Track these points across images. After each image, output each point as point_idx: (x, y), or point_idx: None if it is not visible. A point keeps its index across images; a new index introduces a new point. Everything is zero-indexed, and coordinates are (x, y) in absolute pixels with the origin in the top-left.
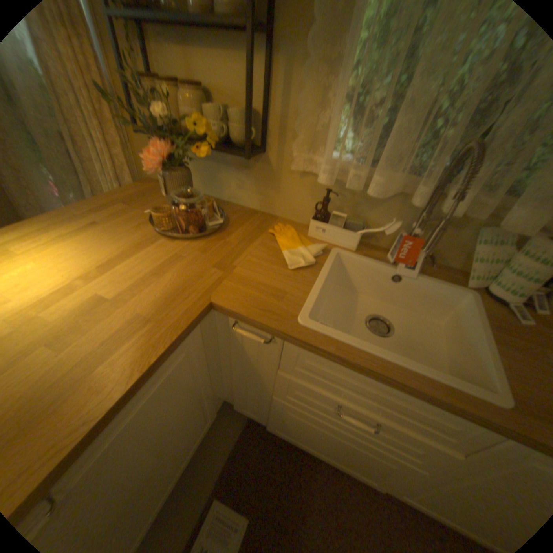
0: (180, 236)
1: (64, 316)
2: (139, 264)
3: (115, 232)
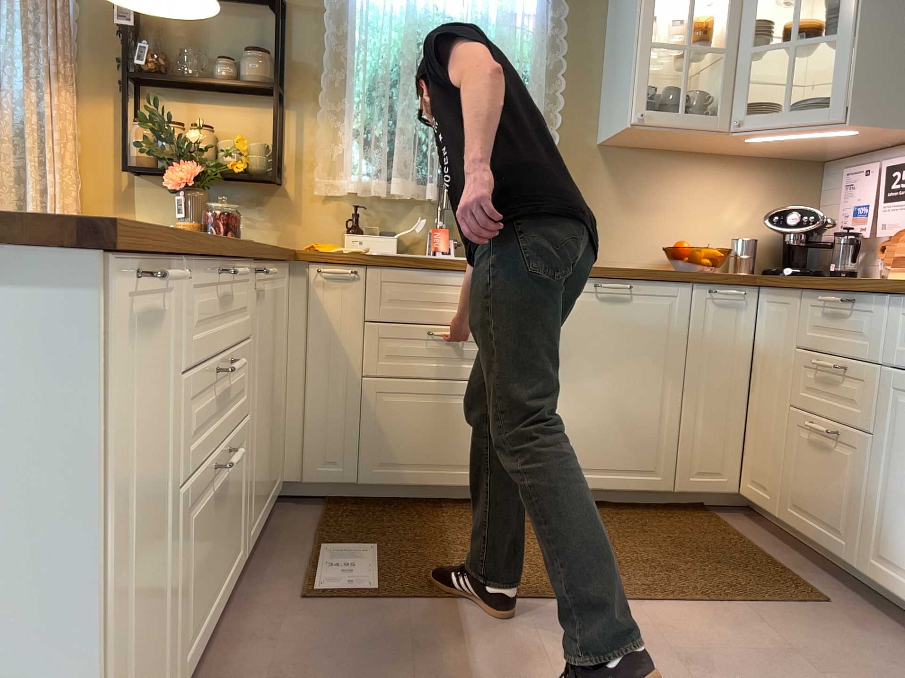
0: None
1: None
2: None
3: None
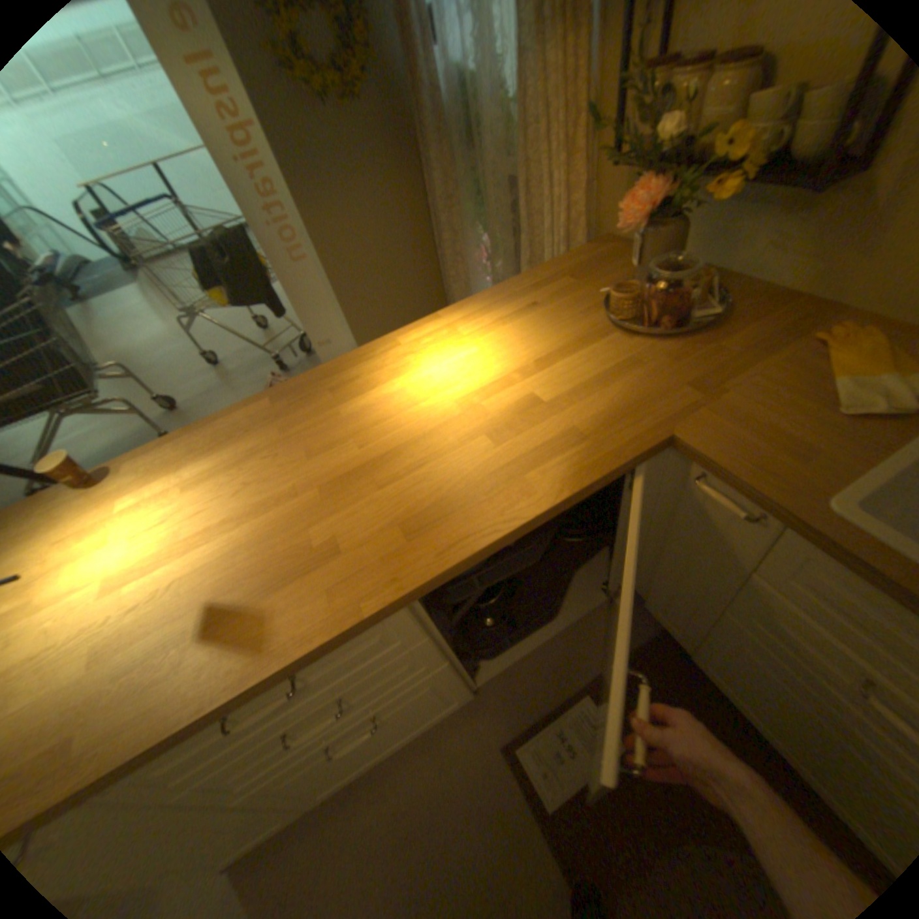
0: (643, 333)
1: (502, 411)
2: (582, 366)
3: (557, 319)
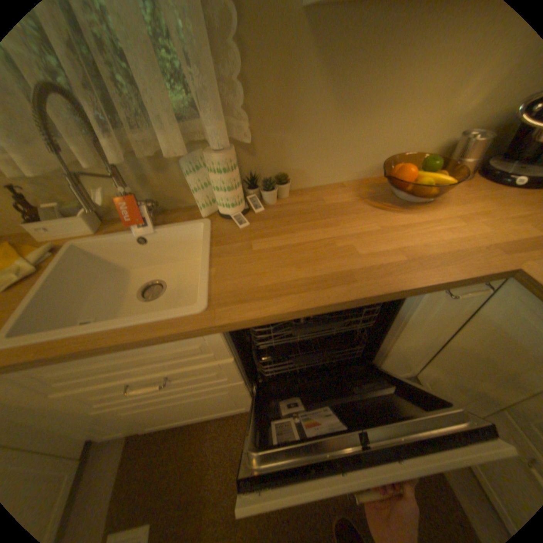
0: None
1: None
2: None
3: None
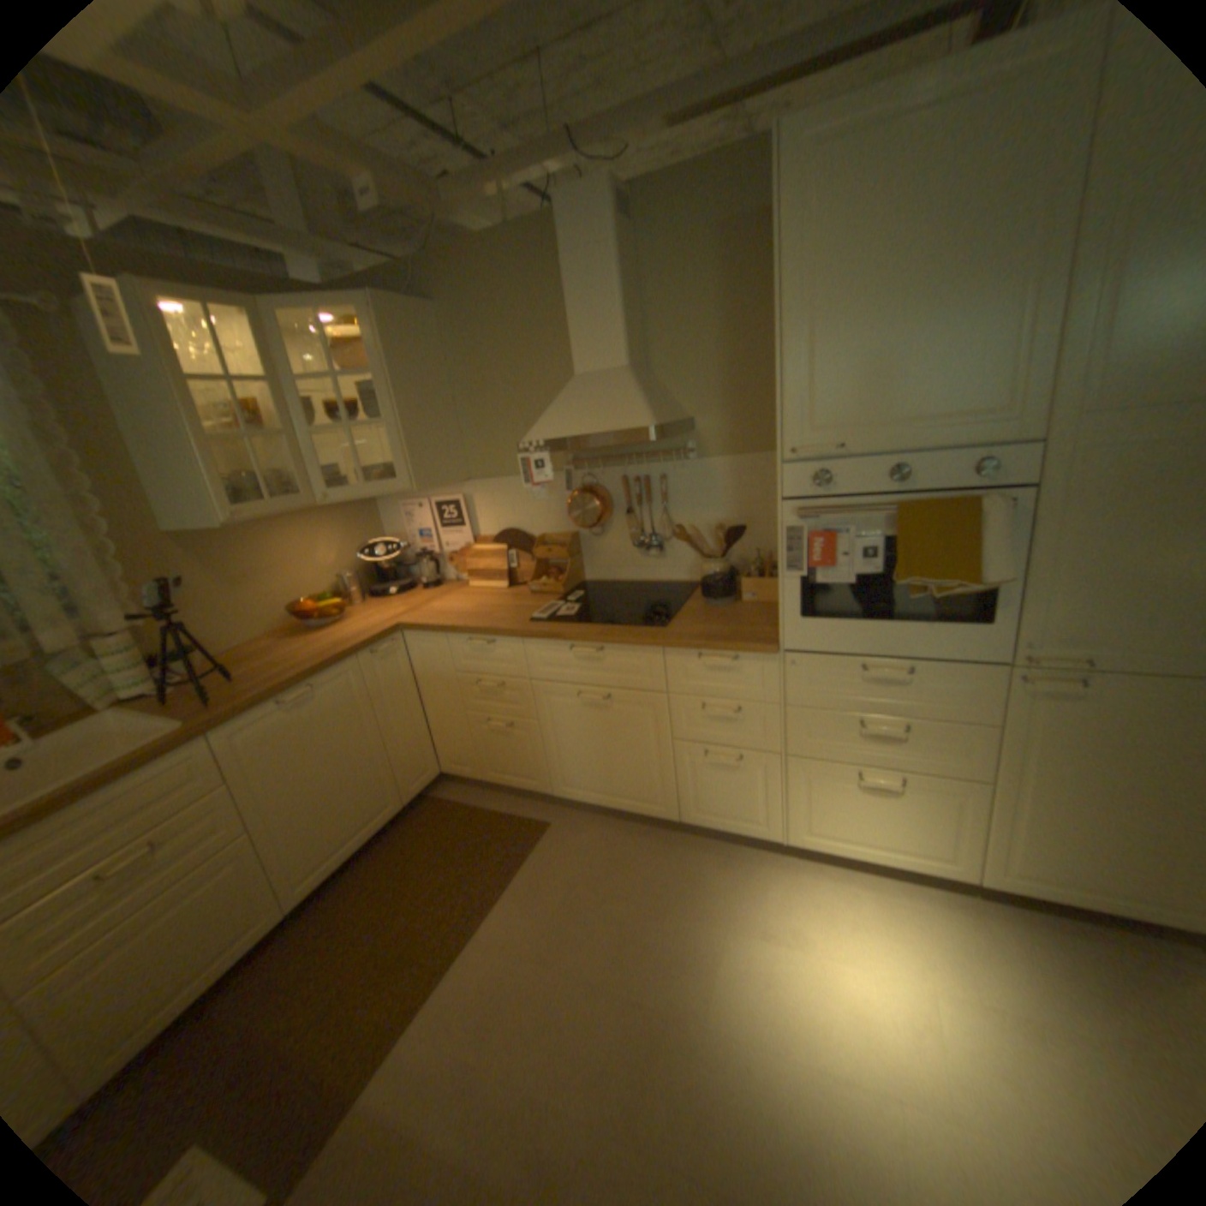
0: None
1: None
2: None
3: None
